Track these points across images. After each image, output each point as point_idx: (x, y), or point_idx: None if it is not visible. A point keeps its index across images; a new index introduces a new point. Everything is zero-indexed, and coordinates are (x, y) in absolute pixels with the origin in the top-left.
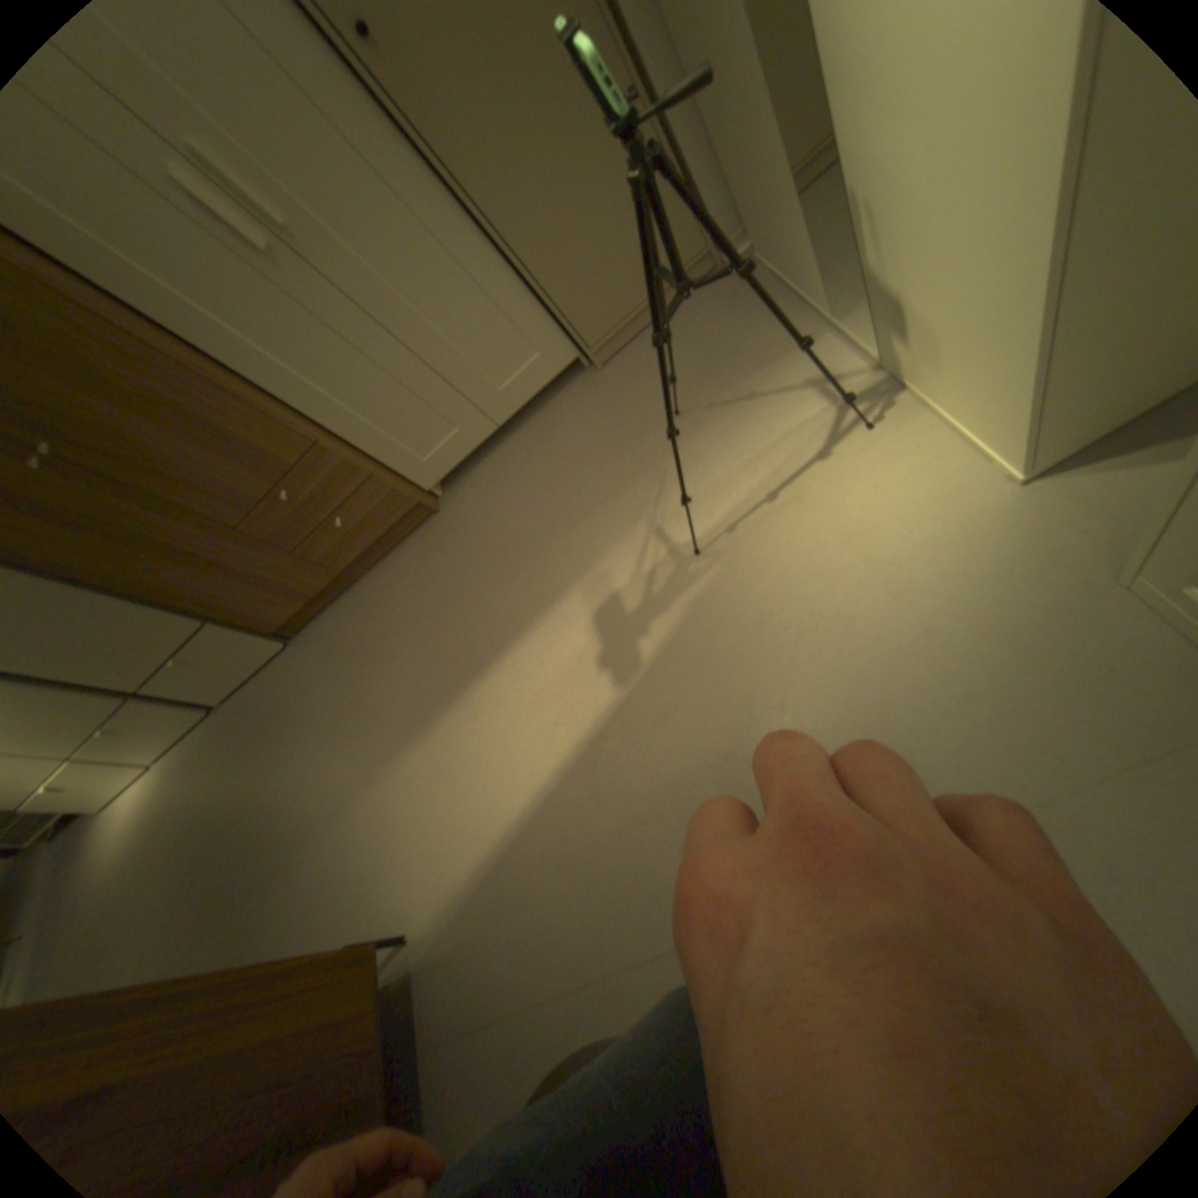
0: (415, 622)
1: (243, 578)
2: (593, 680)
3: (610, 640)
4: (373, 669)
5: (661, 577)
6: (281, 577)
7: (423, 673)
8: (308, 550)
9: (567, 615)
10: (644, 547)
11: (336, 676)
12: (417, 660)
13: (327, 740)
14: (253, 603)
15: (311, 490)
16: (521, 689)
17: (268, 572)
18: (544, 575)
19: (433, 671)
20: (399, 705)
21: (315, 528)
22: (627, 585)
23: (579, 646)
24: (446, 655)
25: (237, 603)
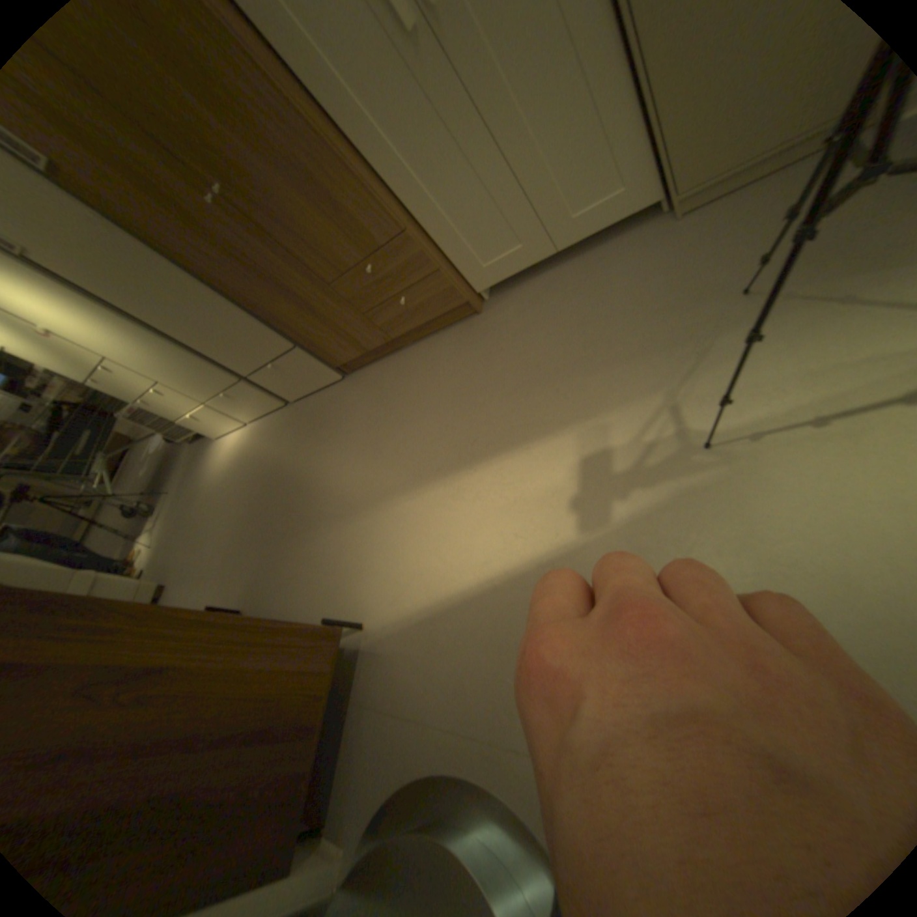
0: (433, 400)
1: (325, 323)
2: (559, 515)
3: (587, 489)
4: (394, 423)
5: (658, 453)
6: (350, 329)
7: (428, 443)
8: (374, 316)
9: (557, 449)
10: (652, 419)
11: (367, 416)
12: (426, 431)
13: (350, 461)
14: (327, 343)
15: (388, 269)
16: (497, 493)
17: (342, 323)
18: (549, 405)
19: (435, 446)
20: (404, 460)
21: (383, 300)
22: (622, 447)
23: (558, 481)
24: (448, 437)
25: (317, 339)
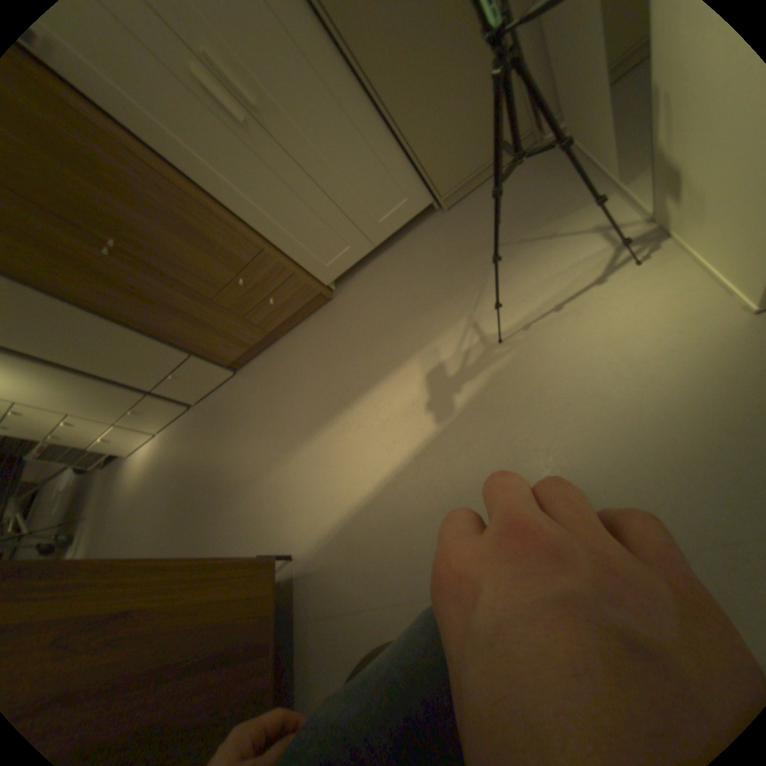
0: (311, 369)
1: (213, 332)
2: (421, 417)
3: (435, 393)
4: (284, 395)
5: (473, 355)
6: (234, 333)
7: (314, 400)
8: (251, 318)
9: (408, 374)
10: (463, 335)
11: (261, 396)
12: (310, 392)
13: (254, 434)
14: (217, 347)
15: (256, 280)
16: (374, 418)
17: (227, 329)
18: (395, 347)
19: (320, 400)
20: (298, 418)
21: (257, 304)
22: (450, 358)
23: (414, 394)
24: (328, 391)
25: (208, 346)
